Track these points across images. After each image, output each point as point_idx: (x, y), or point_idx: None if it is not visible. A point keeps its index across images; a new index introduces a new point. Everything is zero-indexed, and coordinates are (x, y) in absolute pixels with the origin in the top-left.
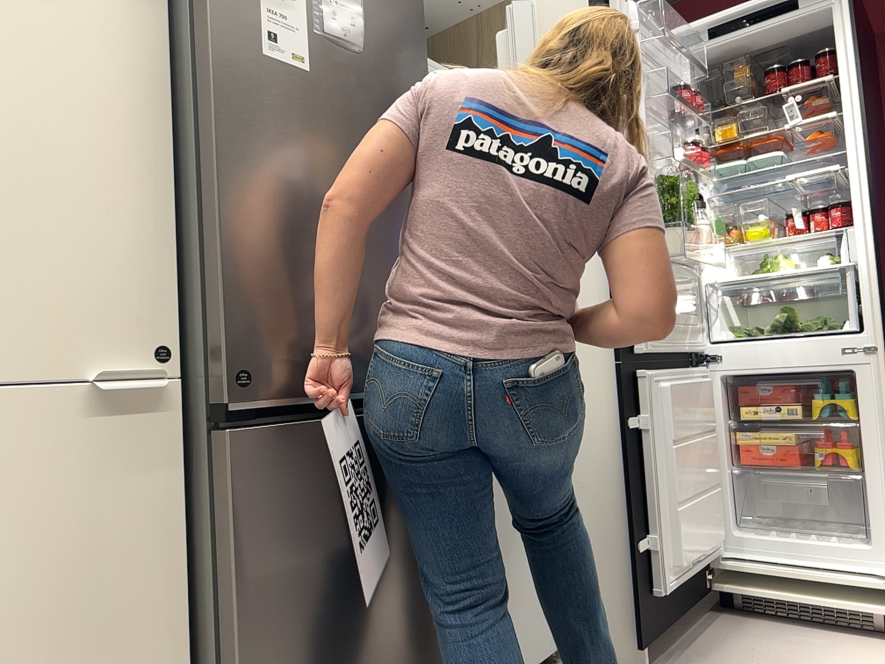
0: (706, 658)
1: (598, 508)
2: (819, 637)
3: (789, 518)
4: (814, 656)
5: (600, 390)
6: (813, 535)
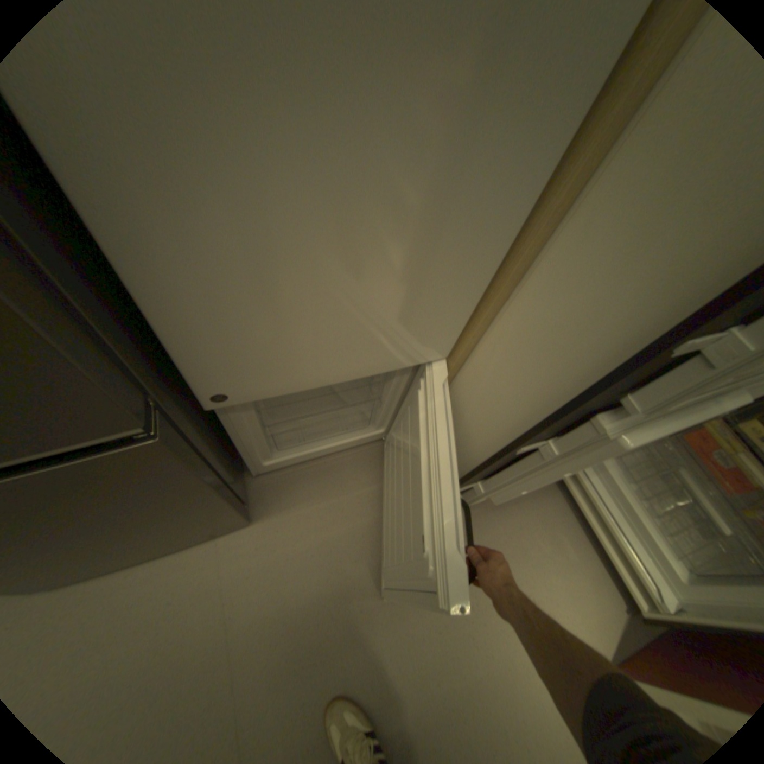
0: (479, 518)
1: (457, 435)
2: (577, 551)
3: (673, 474)
4: (548, 571)
5: (530, 382)
6: (665, 514)
